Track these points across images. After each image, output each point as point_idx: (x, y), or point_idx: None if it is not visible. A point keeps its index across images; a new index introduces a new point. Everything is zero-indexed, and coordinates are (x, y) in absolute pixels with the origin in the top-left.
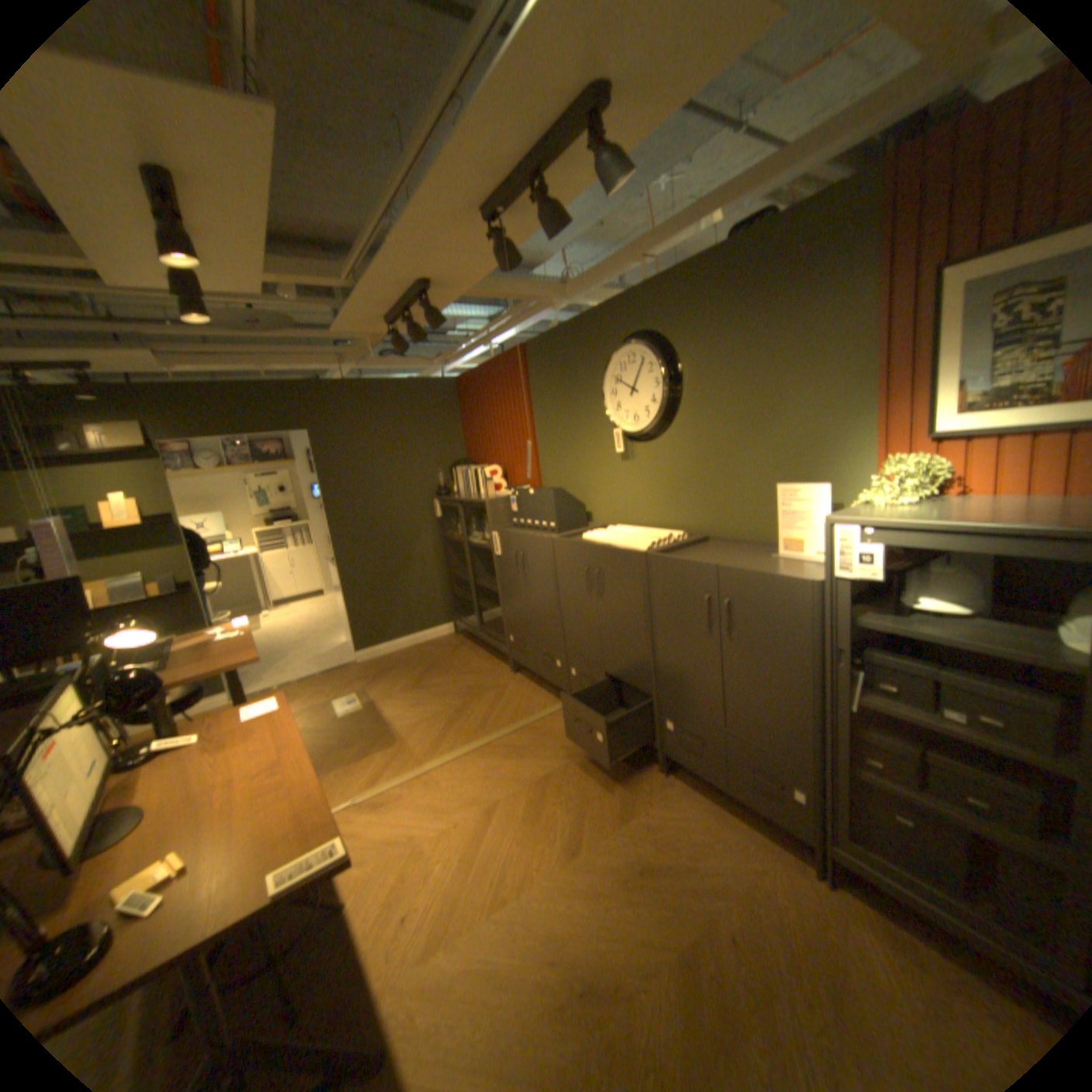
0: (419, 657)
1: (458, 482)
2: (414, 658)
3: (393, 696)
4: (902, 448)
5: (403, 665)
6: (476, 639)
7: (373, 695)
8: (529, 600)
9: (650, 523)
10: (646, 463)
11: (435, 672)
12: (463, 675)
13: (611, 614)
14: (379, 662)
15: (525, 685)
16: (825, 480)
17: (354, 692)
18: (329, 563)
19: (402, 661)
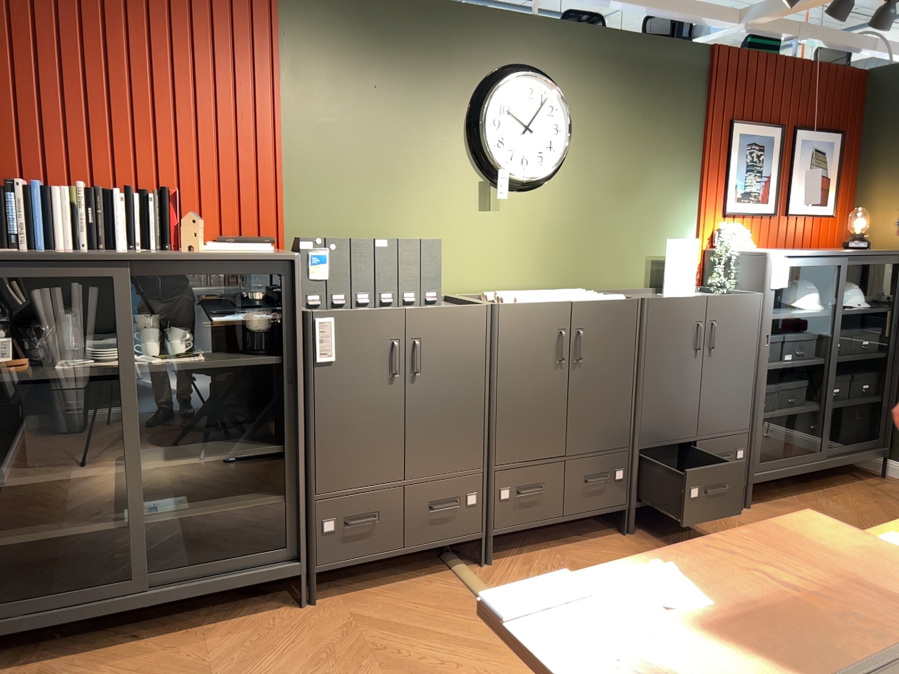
0: None
1: None
2: None
3: None
4: (711, 219)
5: None
6: (43, 650)
7: None
8: (413, 421)
9: (513, 285)
10: (515, 214)
11: None
12: (241, 673)
13: (590, 380)
14: None
15: (365, 597)
16: (678, 238)
17: None
18: None
19: None
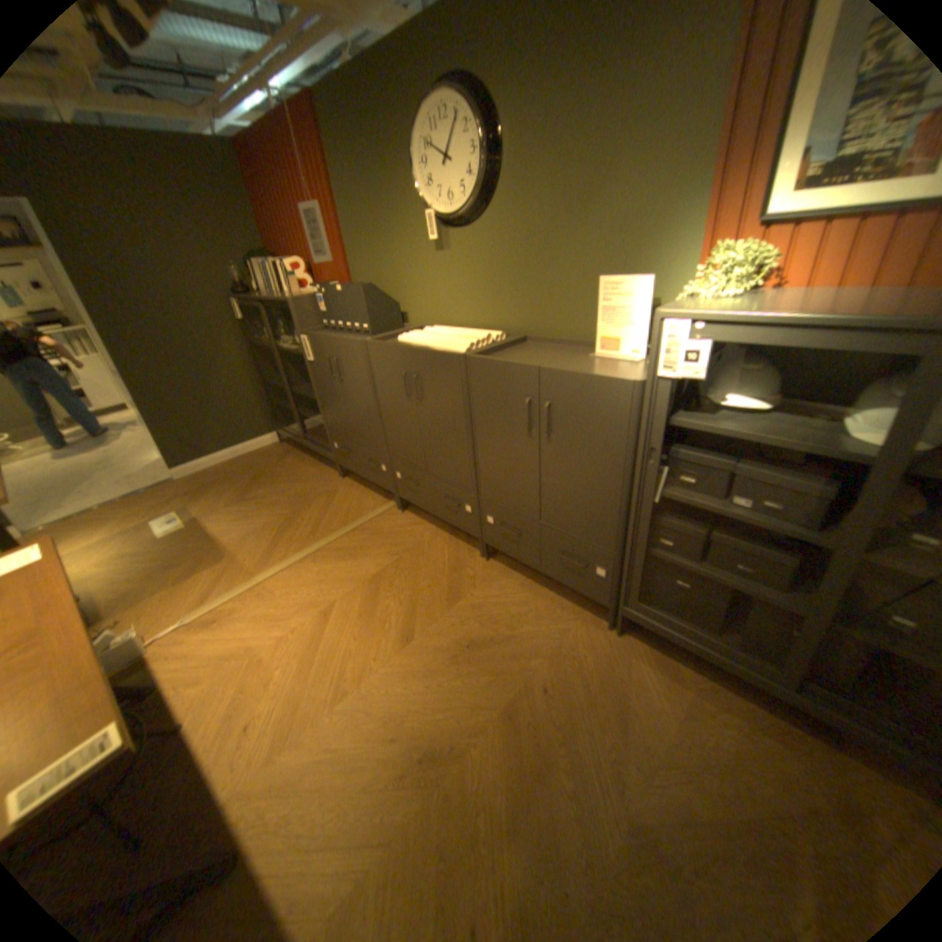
0: (243, 468)
1: (256, 276)
2: (237, 470)
3: (218, 510)
4: (728, 233)
5: (226, 478)
6: (302, 446)
7: (195, 511)
8: (349, 406)
9: (468, 322)
10: (461, 253)
11: (261, 482)
12: (290, 483)
13: (432, 419)
14: (199, 477)
15: (354, 488)
16: (646, 272)
17: (173, 510)
18: (115, 374)
19: (225, 473)
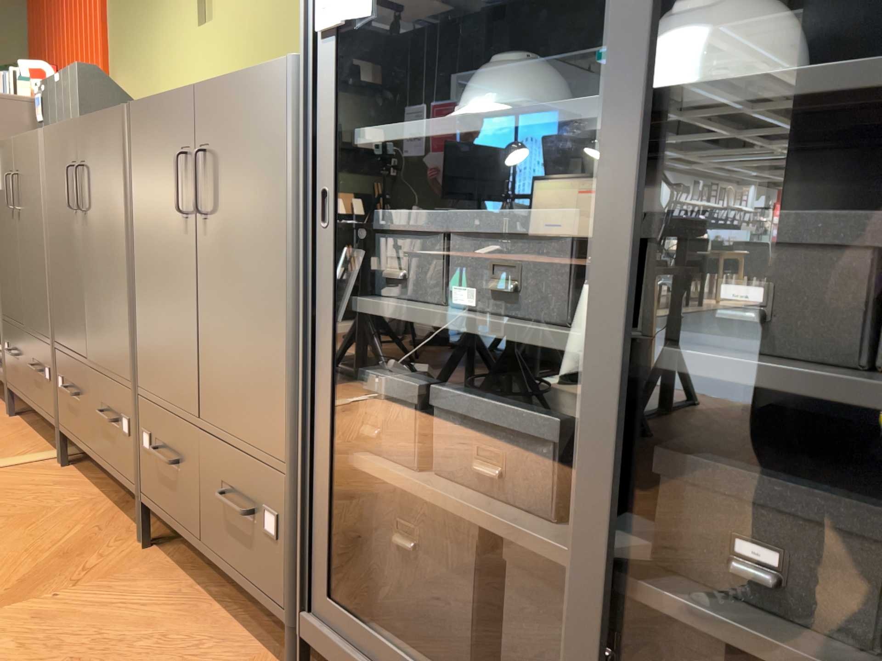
0: None
1: None
2: None
3: None
4: None
5: None
6: None
7: None
8: (23, 262)
9: None
10: (224, 22)
11: None
12: None
13: (94, 246)
14: None
15: (15, 429)
16: None
17: None
18: None
19: None
